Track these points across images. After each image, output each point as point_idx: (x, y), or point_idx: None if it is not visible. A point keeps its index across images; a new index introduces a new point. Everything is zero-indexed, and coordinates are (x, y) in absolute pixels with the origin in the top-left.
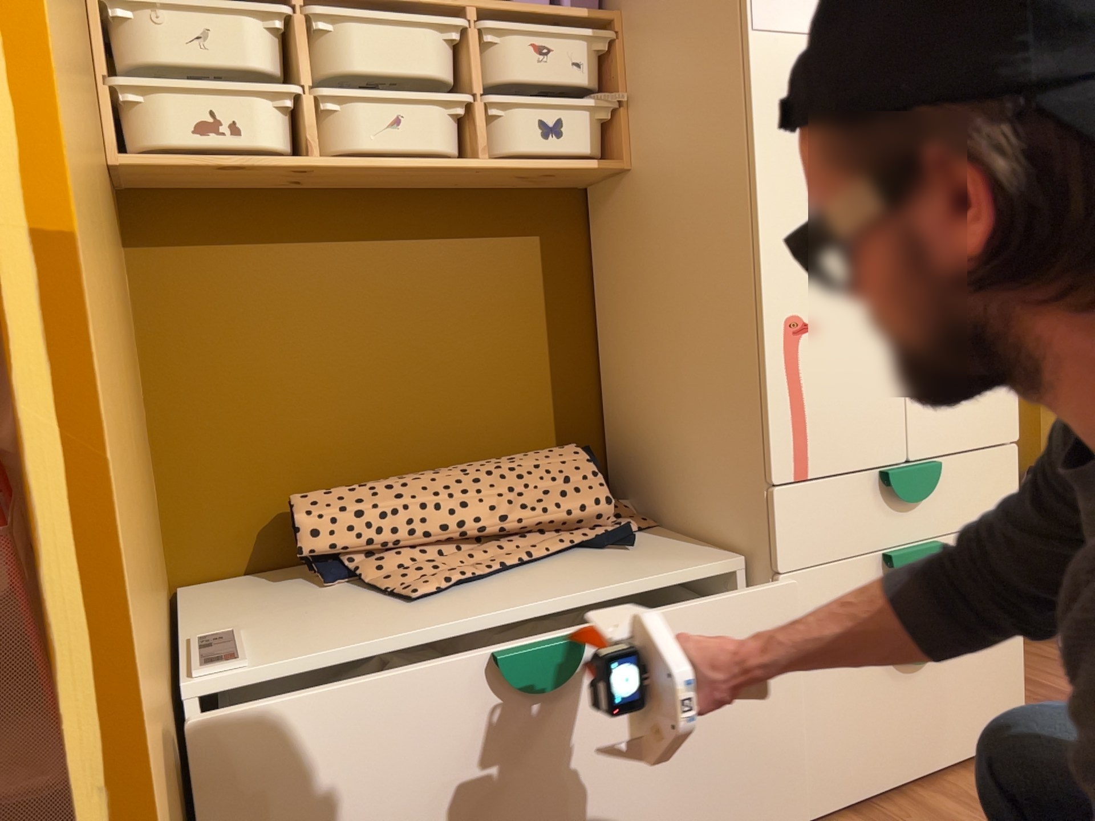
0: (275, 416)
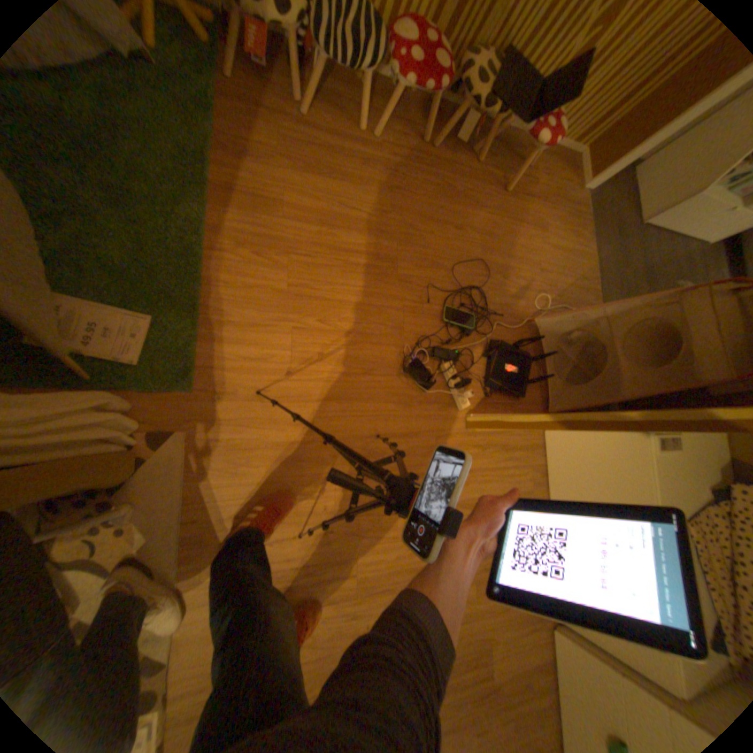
0: None
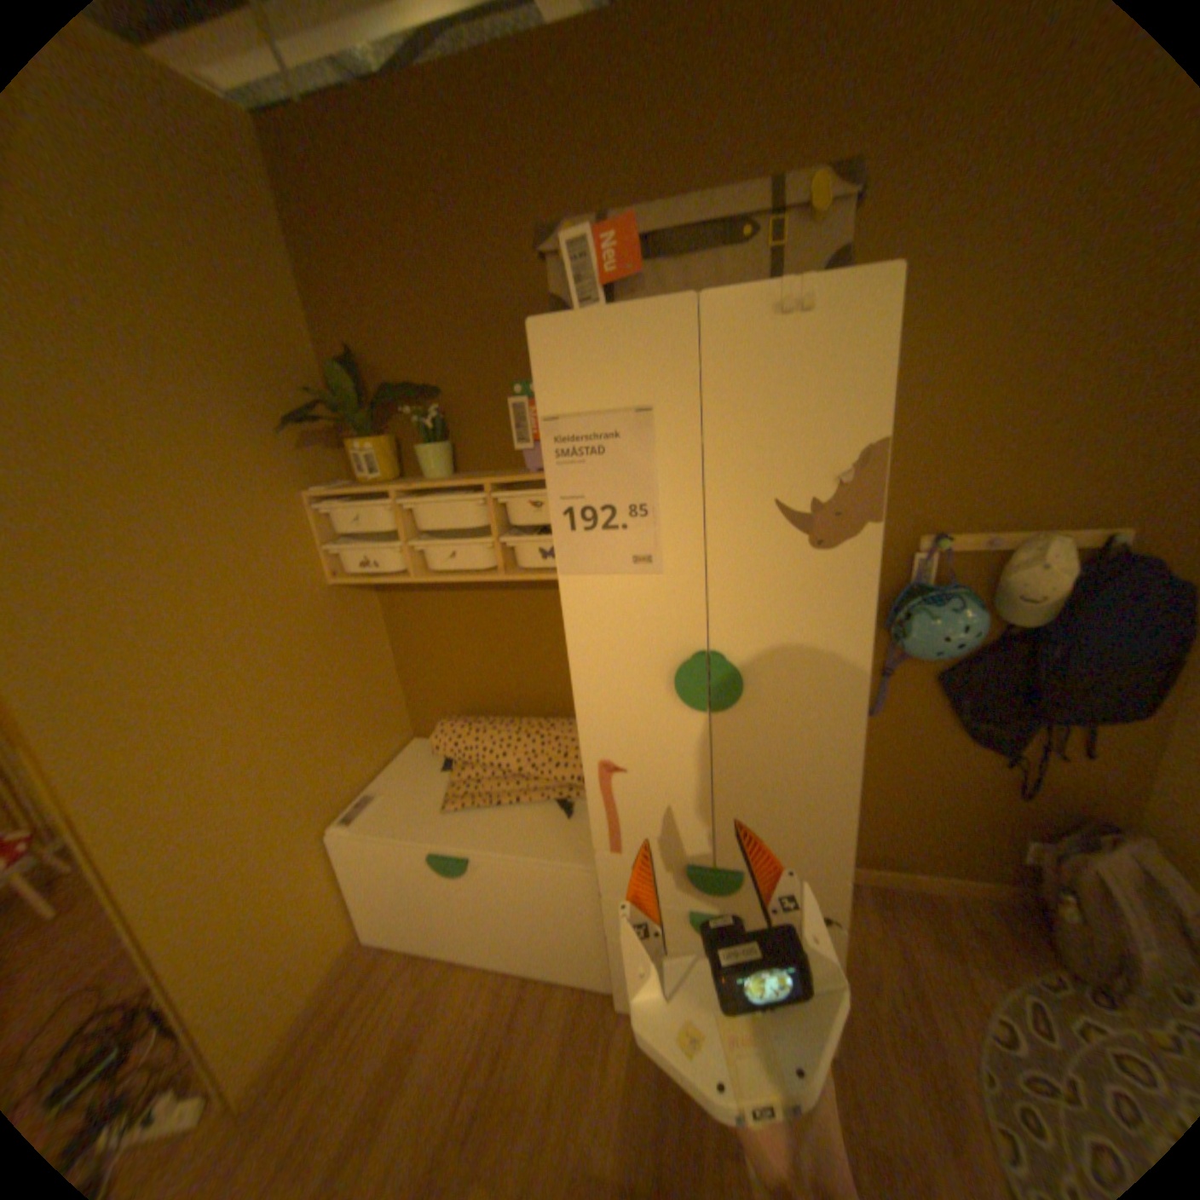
0: (447, 673)
